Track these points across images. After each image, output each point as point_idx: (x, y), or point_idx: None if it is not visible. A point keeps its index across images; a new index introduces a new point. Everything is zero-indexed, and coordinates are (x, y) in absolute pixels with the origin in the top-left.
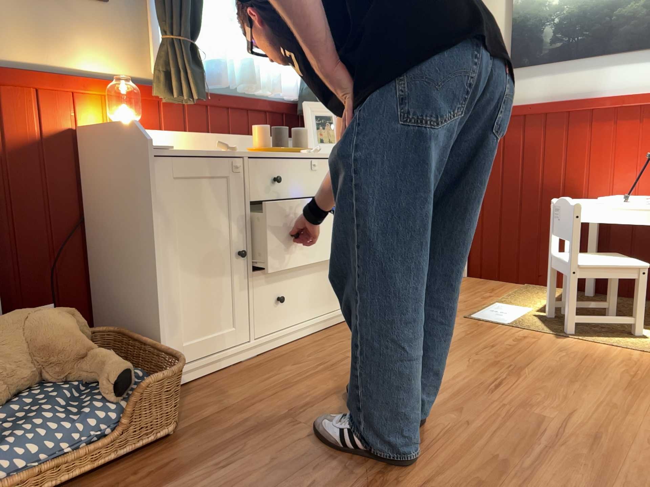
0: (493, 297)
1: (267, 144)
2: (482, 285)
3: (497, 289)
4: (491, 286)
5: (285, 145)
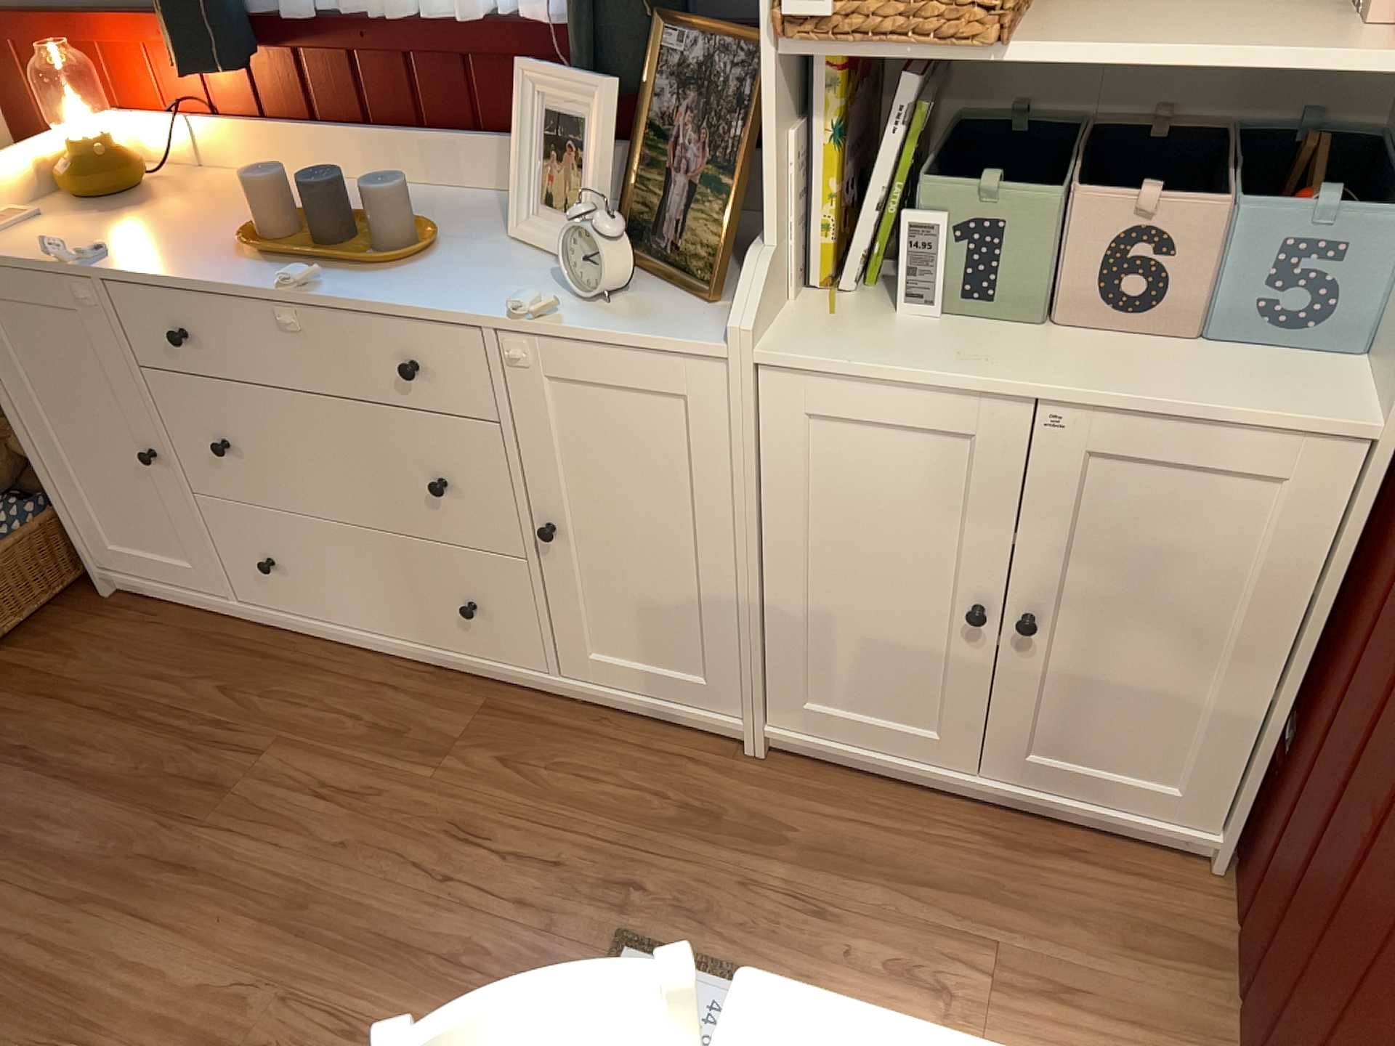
0: (914, 993)
1: (279, 229)
2: (1113, 941)
3: (1072, 999)
4: (1113, 974)
5: (334, 234)
